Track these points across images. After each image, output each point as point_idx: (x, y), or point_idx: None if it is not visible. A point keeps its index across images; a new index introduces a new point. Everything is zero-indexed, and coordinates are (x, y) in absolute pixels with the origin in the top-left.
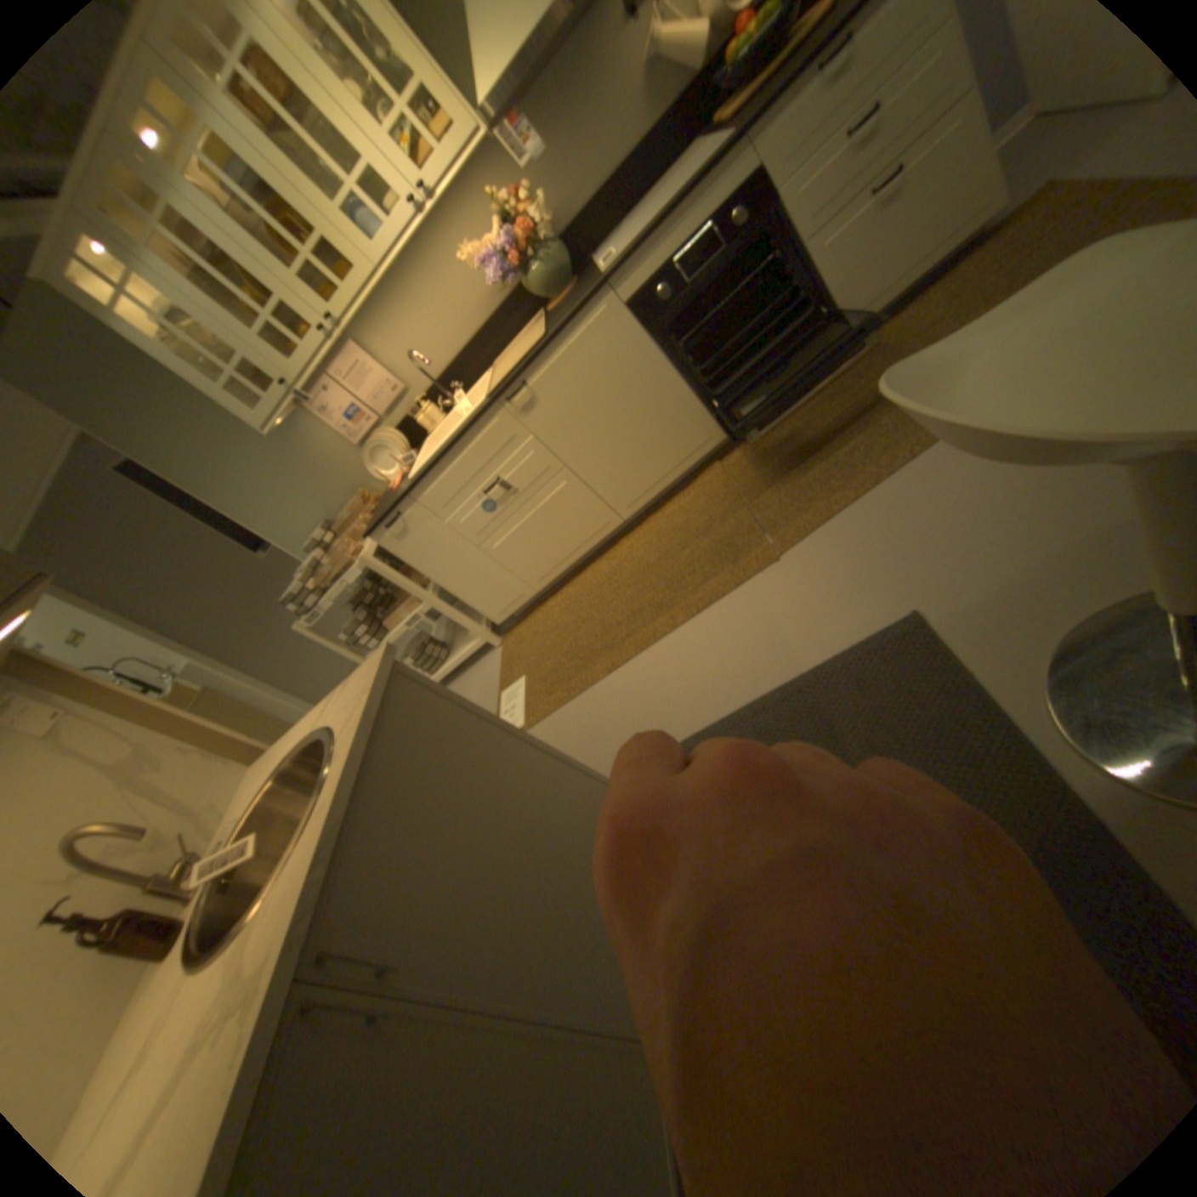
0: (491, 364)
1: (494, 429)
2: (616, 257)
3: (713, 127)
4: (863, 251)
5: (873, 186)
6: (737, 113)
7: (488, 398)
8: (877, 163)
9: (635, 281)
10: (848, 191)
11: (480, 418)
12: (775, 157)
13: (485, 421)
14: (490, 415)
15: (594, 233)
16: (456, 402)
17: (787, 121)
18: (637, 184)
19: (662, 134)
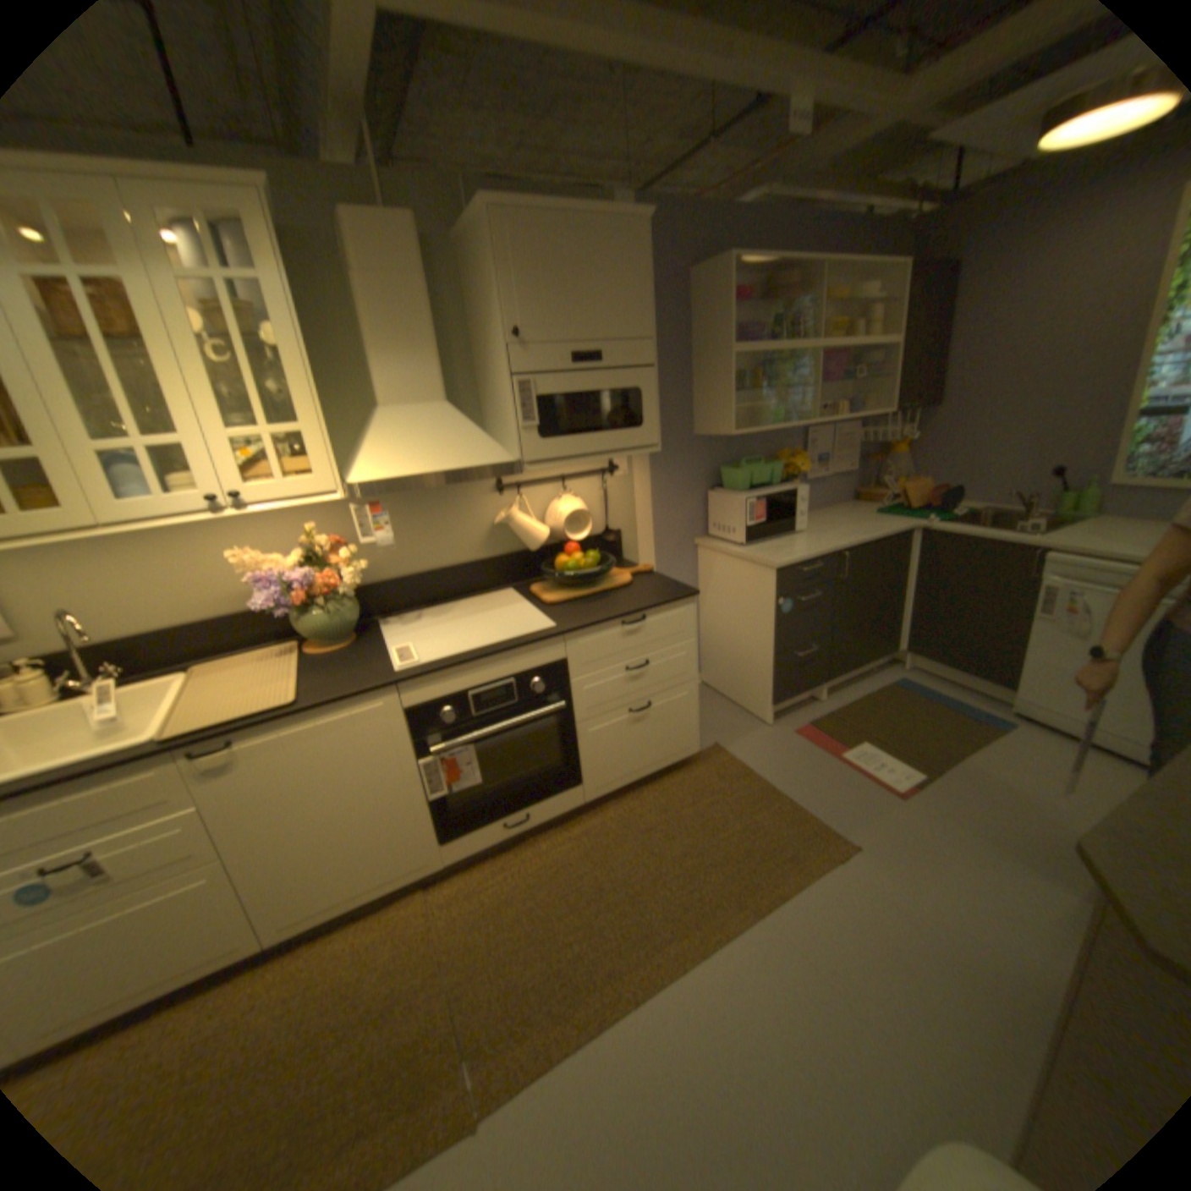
0: (184, 663)
1: (134, 787)
2: (416, 667)
3: (529, 596)
4: (610, 748)
5: (629, 709)
6: (553, 604)
7: (156, 742)
8: (636, 696)
9: (424, 696)
10: (614, 705)
11: (122, 767)
12: (576, 660)
13: (127, 773)
14: (143, 768)
15: (391, 604)
16: (92, 691)
17: (592, 643)
18: (449, 590)
19: (486, 571)
